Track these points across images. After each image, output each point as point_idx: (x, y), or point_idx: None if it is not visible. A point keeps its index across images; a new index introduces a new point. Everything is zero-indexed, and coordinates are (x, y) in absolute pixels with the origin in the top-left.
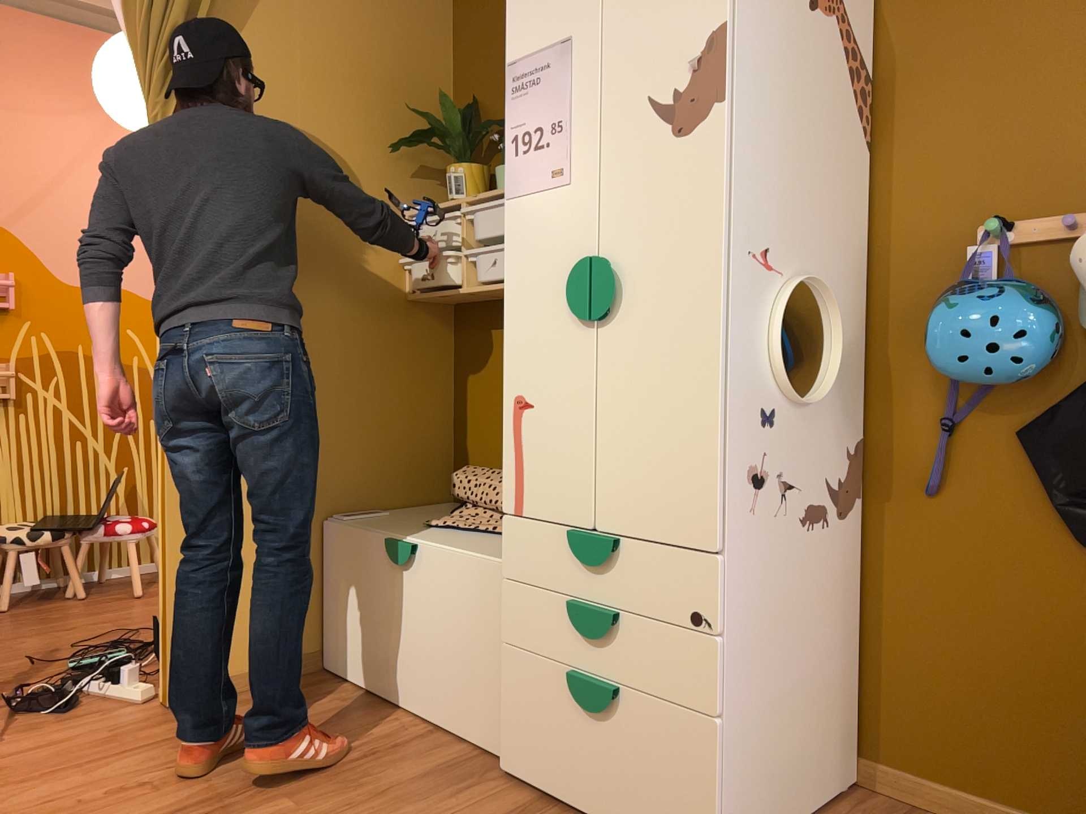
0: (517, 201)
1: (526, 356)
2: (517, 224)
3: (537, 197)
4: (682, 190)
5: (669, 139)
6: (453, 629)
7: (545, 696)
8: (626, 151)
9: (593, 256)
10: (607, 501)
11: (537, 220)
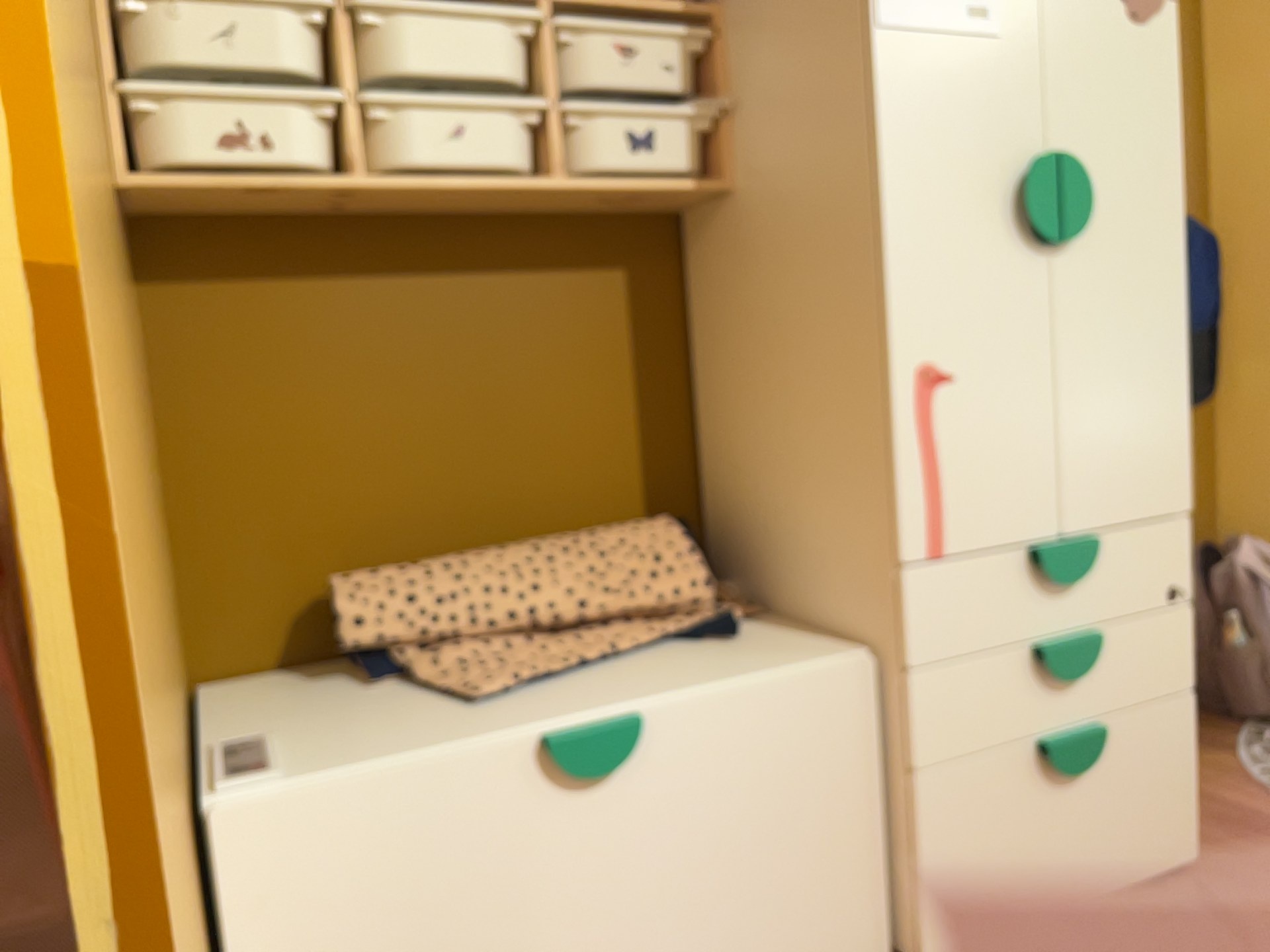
0: (904, 37)
1: (938, 301)
2: (906, 76)
3: (943, 40)
4: (1144, 89)
5: (1127, 18)
6: (757, 829)
7: (1002, 804)
8: (1077, 14)
9: (1054, 152)
10: (1078, 491)
11: (945, 78)
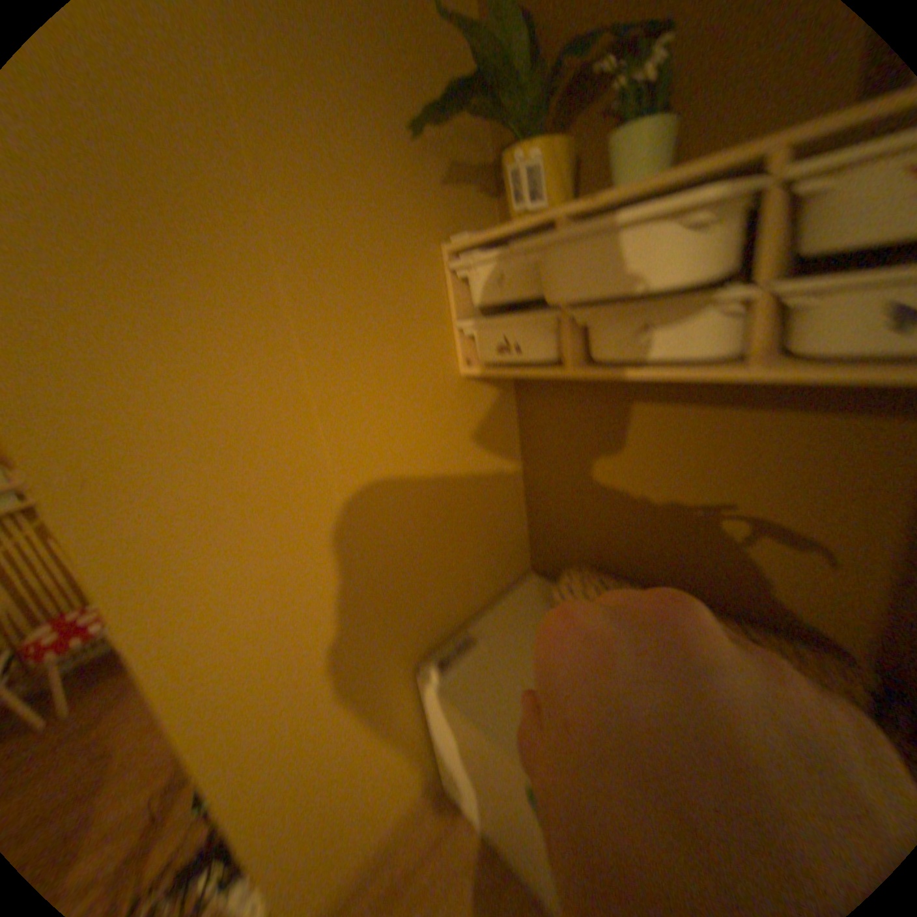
0: None
1: None
2: None
3: None
4: None
5: None
6: None
7: None
8: None
9: None
10: None
11: None
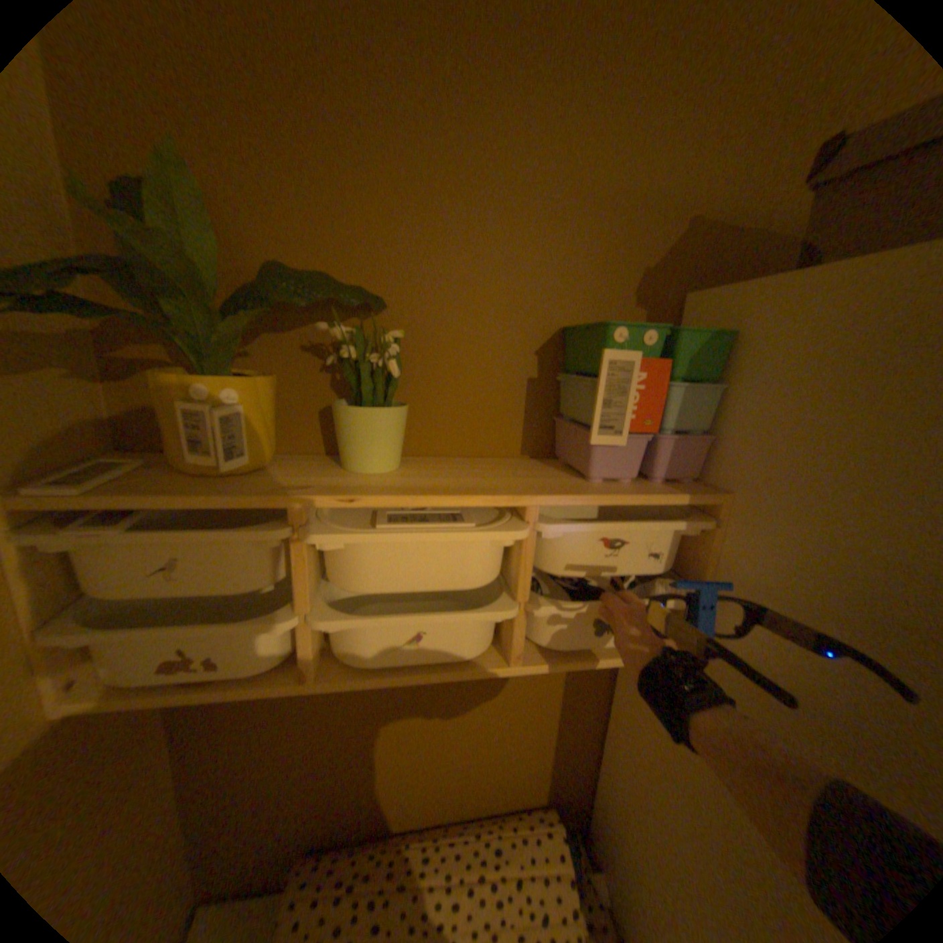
0: None
1: None
2: None
3: None
4: None
5: None
6: None
7: None
8: None
9: None
10: None
11: None
